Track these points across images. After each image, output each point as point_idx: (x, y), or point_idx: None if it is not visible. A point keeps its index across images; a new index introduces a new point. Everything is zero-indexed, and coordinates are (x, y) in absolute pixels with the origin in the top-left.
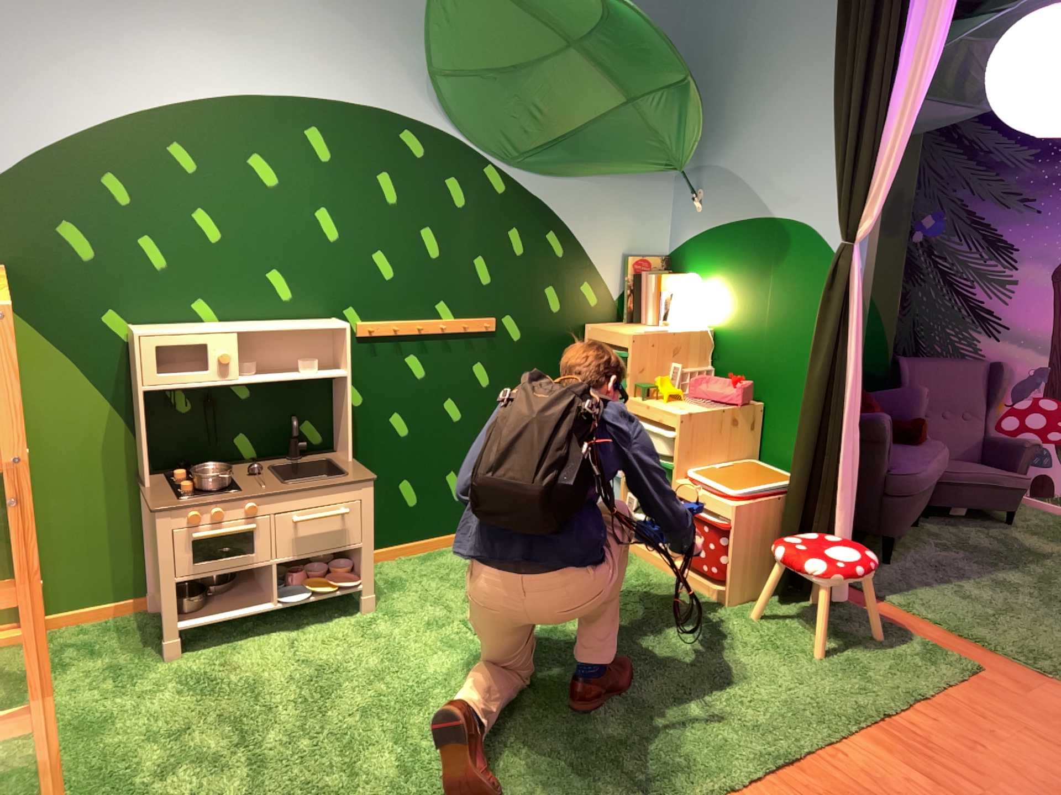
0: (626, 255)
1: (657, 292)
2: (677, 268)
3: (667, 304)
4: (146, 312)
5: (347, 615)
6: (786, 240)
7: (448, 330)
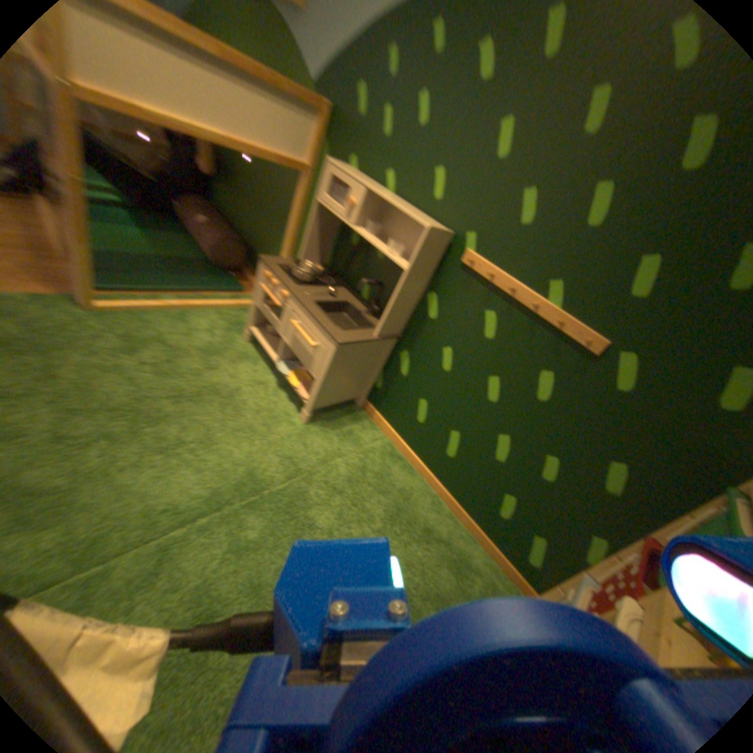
0: None
1: None
2: None
3: None
4: (365, 162)
5: (295, 408)
6: None
7: (542, 312)
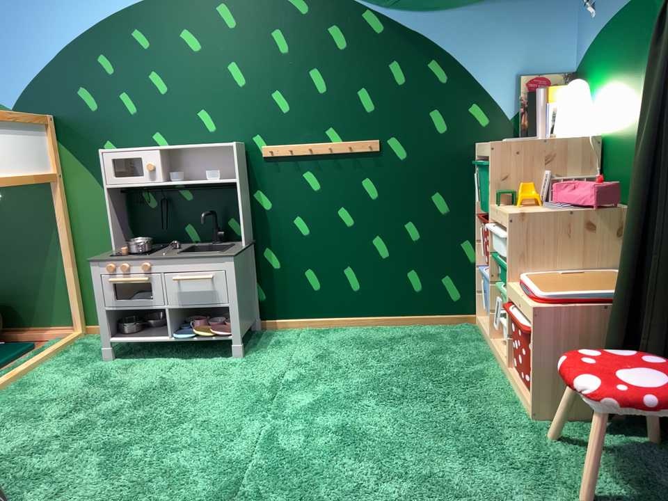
0: (523, 73)
1: (547, 103)
2: (581, 79)
3: (558, 114)
4: (121, 141)
5: (219, 359)
6: (660, 3)
7: (335, 149)
